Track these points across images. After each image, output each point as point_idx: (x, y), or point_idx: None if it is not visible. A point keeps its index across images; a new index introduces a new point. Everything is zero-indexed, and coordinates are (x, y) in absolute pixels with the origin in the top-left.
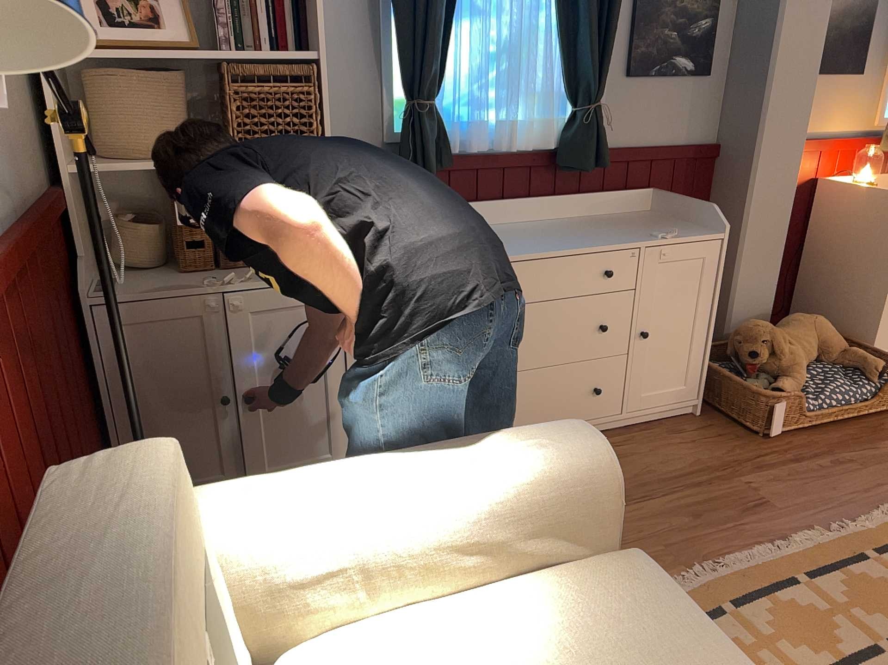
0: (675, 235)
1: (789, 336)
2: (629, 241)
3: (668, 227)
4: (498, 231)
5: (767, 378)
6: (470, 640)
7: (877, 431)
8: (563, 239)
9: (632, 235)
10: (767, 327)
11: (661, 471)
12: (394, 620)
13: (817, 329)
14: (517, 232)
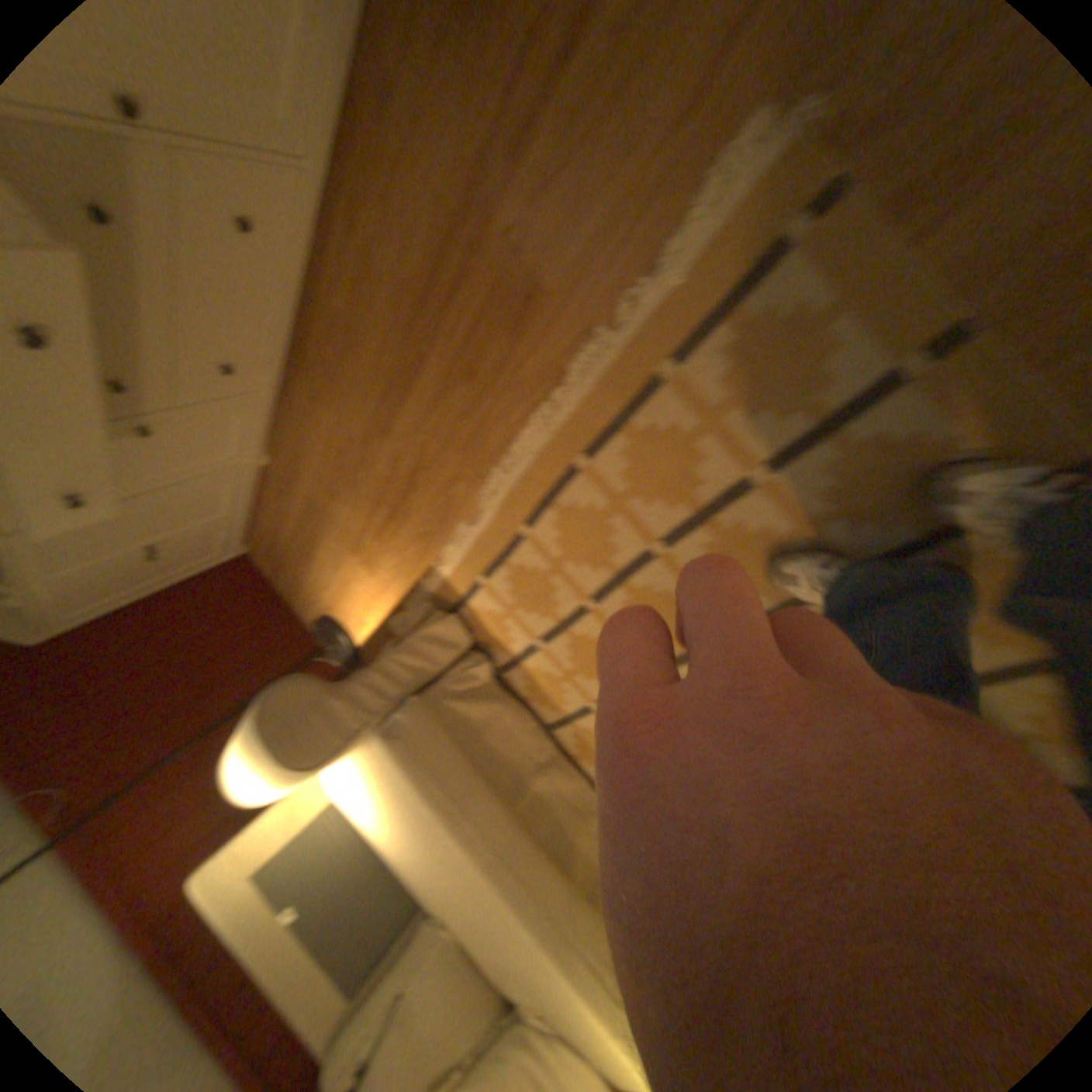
0: None
1: None
2: None
3: None
4: None
5: None
6: (351, 790)
7: None
8: None
9: None
10: None
11: (404, 271)
12: (326, 769)
13: None
14: None
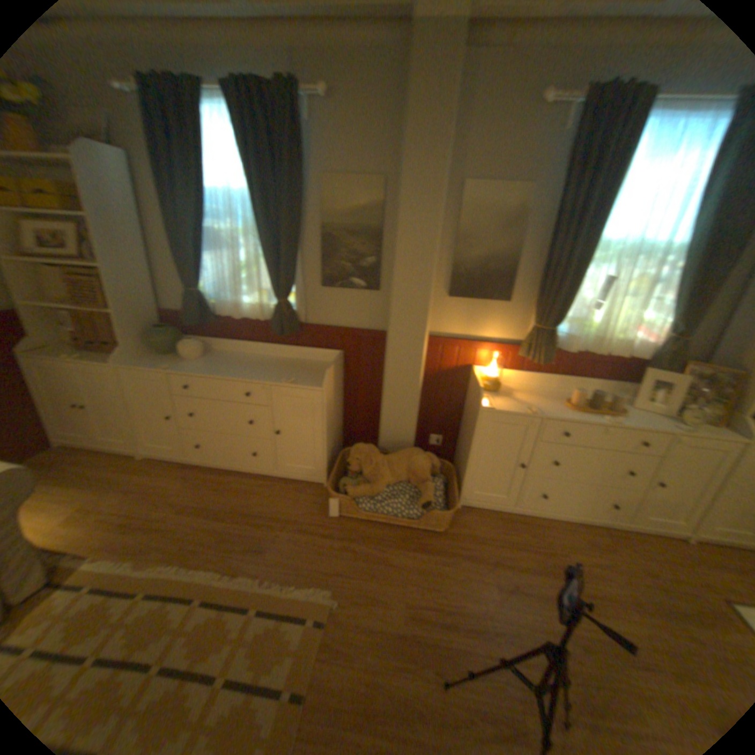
0: (296, 382)
1: (387, 460)
2: (264, 380)
3: (308, 377)
4: (233, 358)
5: (359, 481)
6: None
7: (405, 542)
8: (240, 370)
9: (275, 377)
10: (364, 451)
11: (252, 509)
12: None
13: (410, 463)
14: (237, 361)
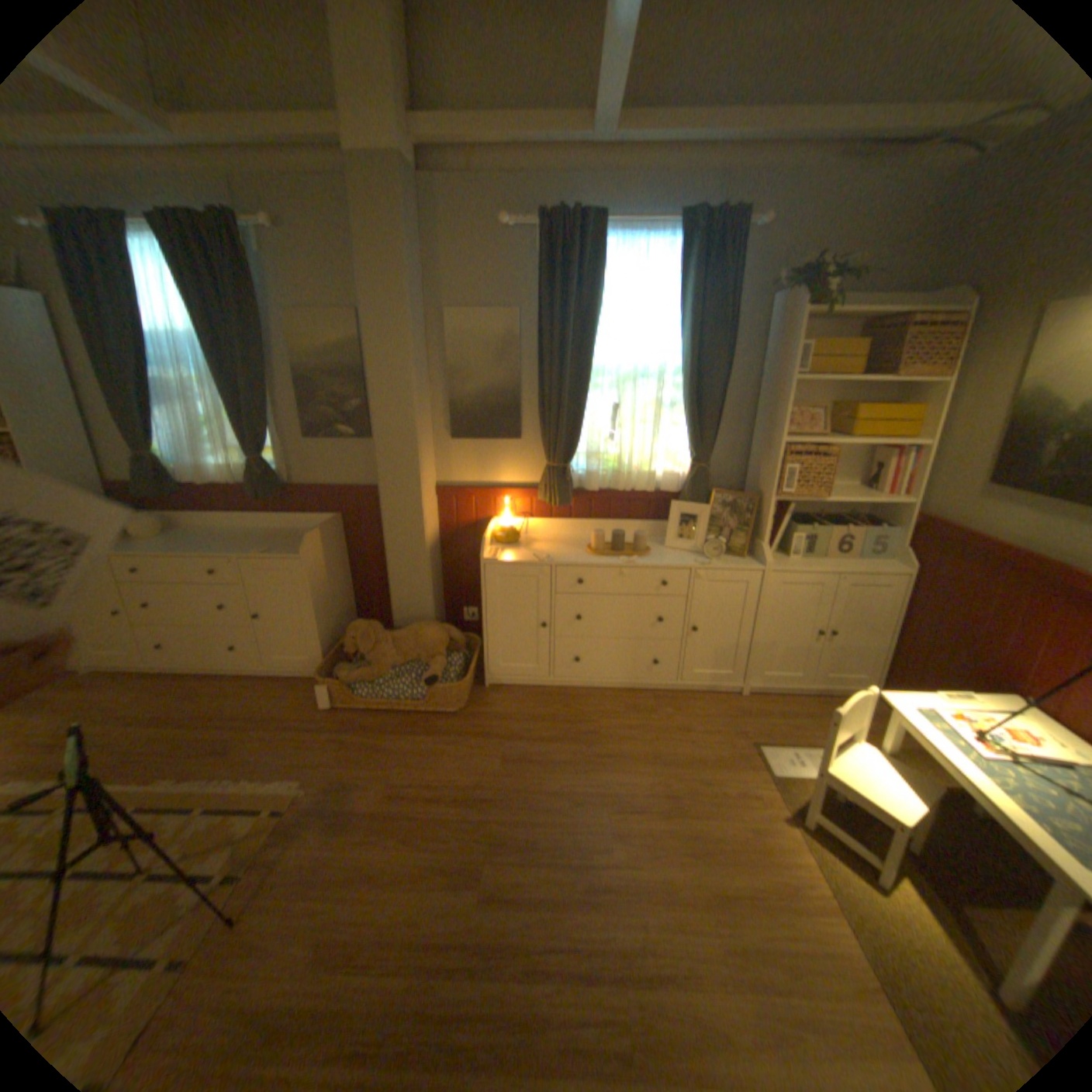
0: (268, 552)
1: (392, 637)
2: (229, 553)
3: (288, 546)
4: (200, 534)
5: (359, 666)
6: None
7: (408, 727)
8: (203, 546)
9: (245, 549)
10: (362, 628)
11: (224, 713)
12: None
13: (419, 637)
14: (203, 537)
